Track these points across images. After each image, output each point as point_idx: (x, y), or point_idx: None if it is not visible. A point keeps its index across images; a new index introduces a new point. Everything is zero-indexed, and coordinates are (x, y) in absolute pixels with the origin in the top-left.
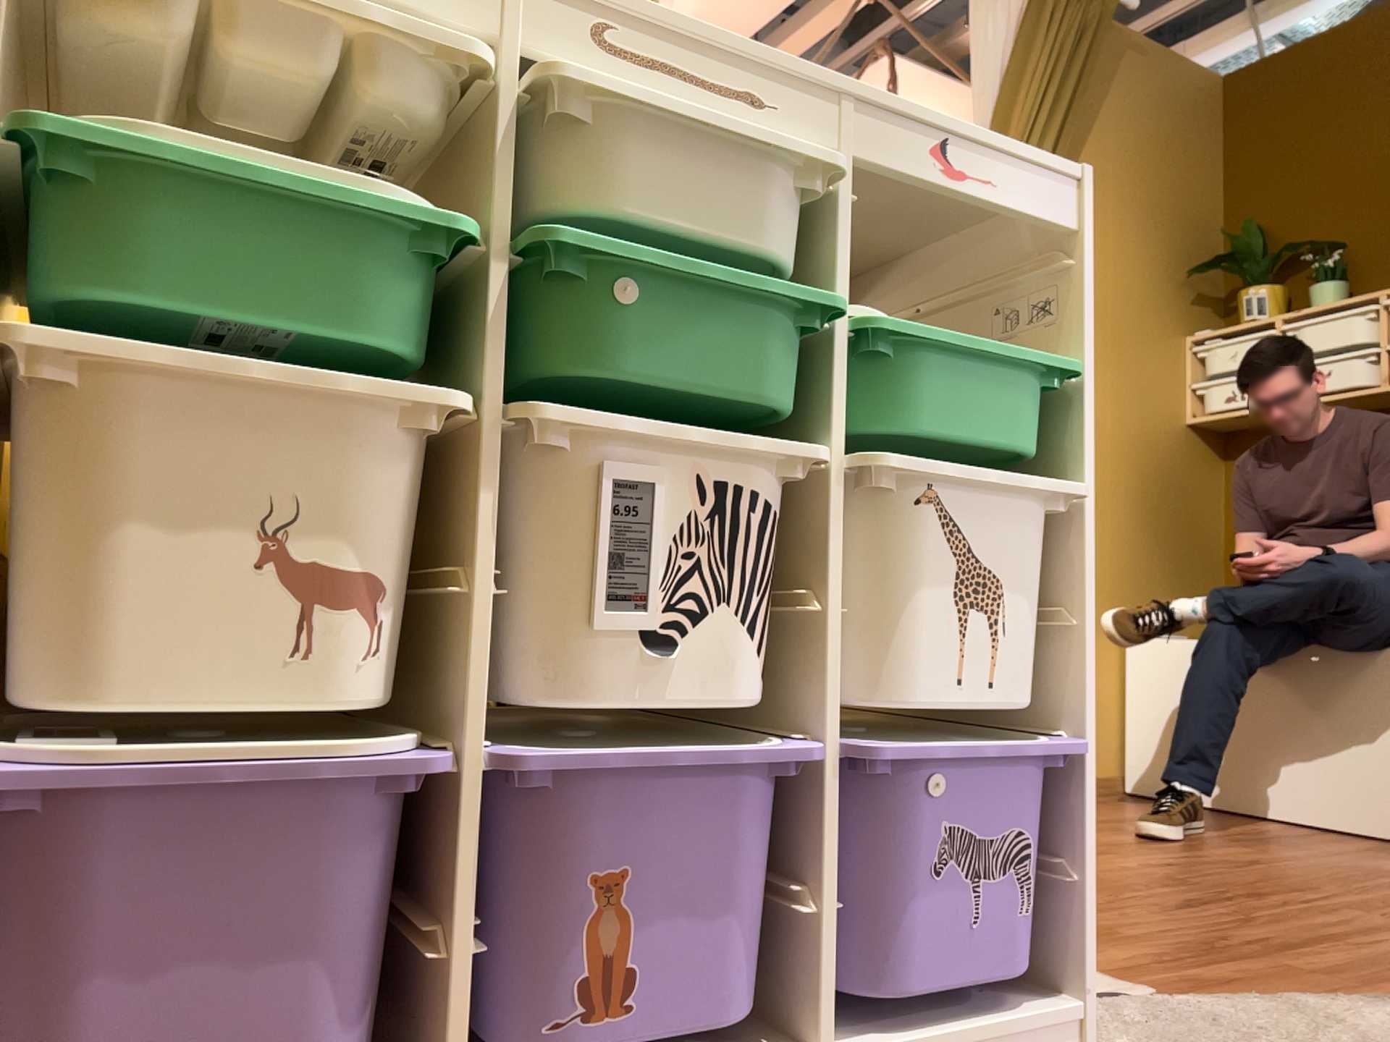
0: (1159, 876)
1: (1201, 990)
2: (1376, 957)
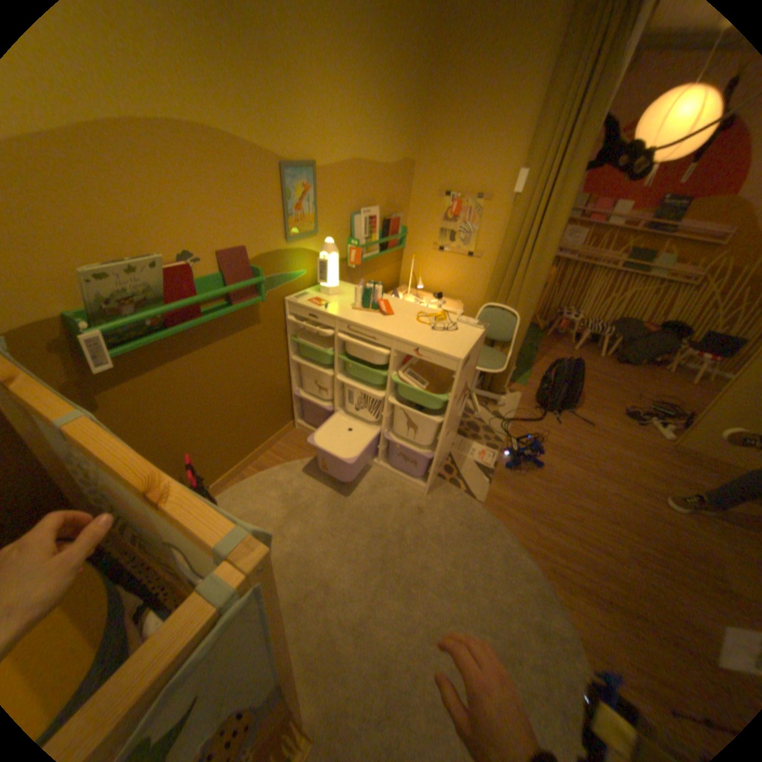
0: (601, 500)
1: (491, 512)
2: (565, 551)
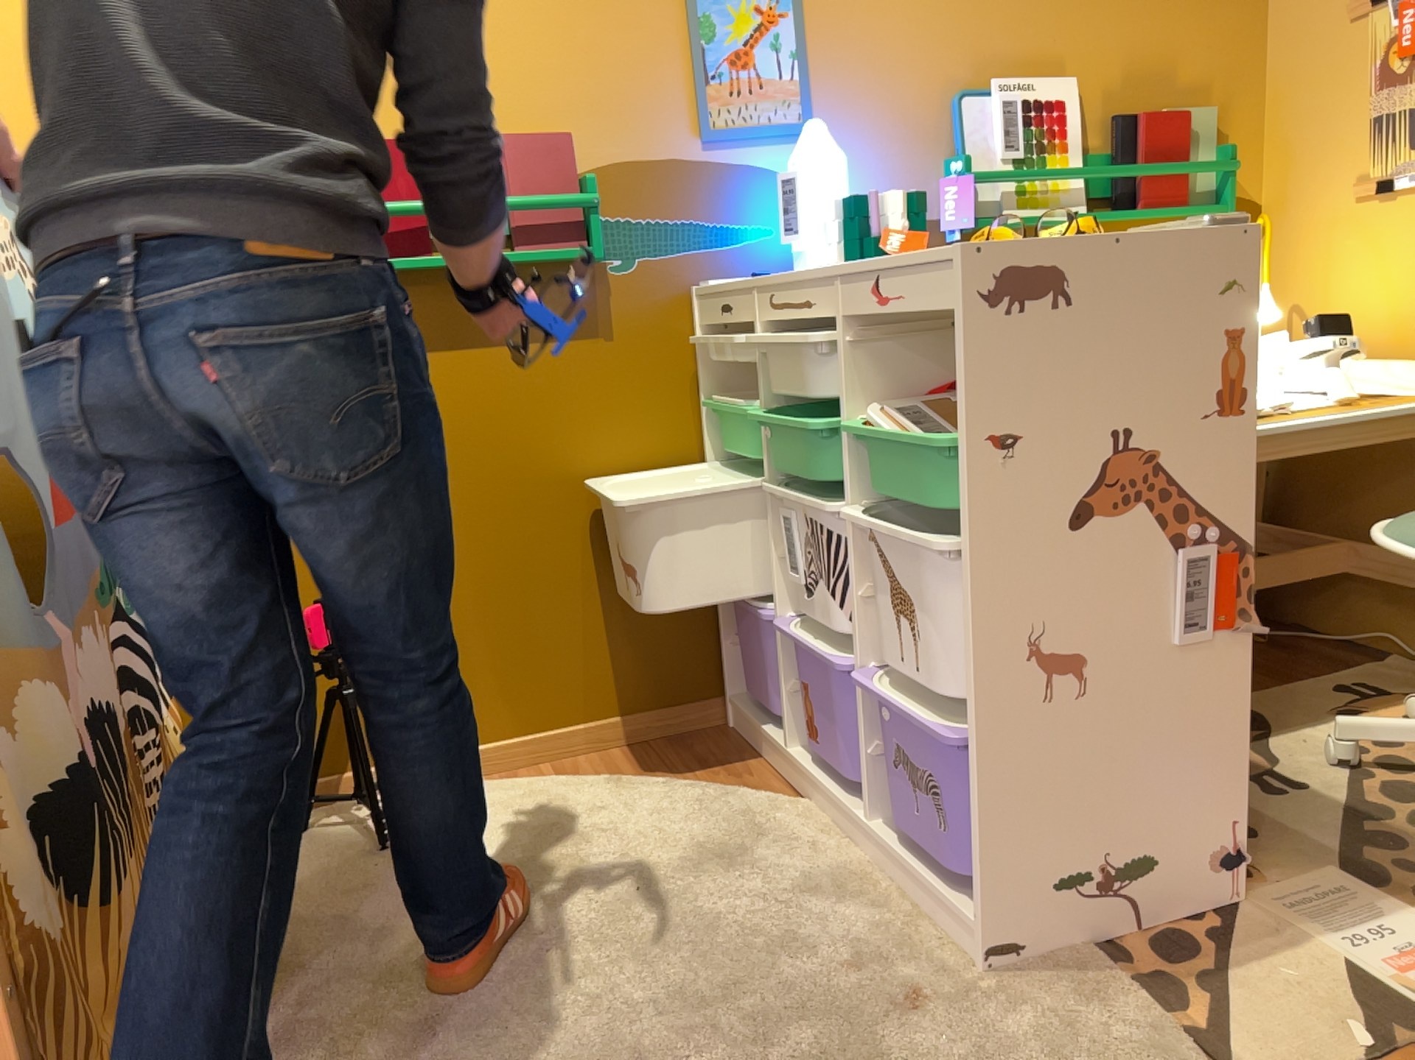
0: None
1: None
2: None
